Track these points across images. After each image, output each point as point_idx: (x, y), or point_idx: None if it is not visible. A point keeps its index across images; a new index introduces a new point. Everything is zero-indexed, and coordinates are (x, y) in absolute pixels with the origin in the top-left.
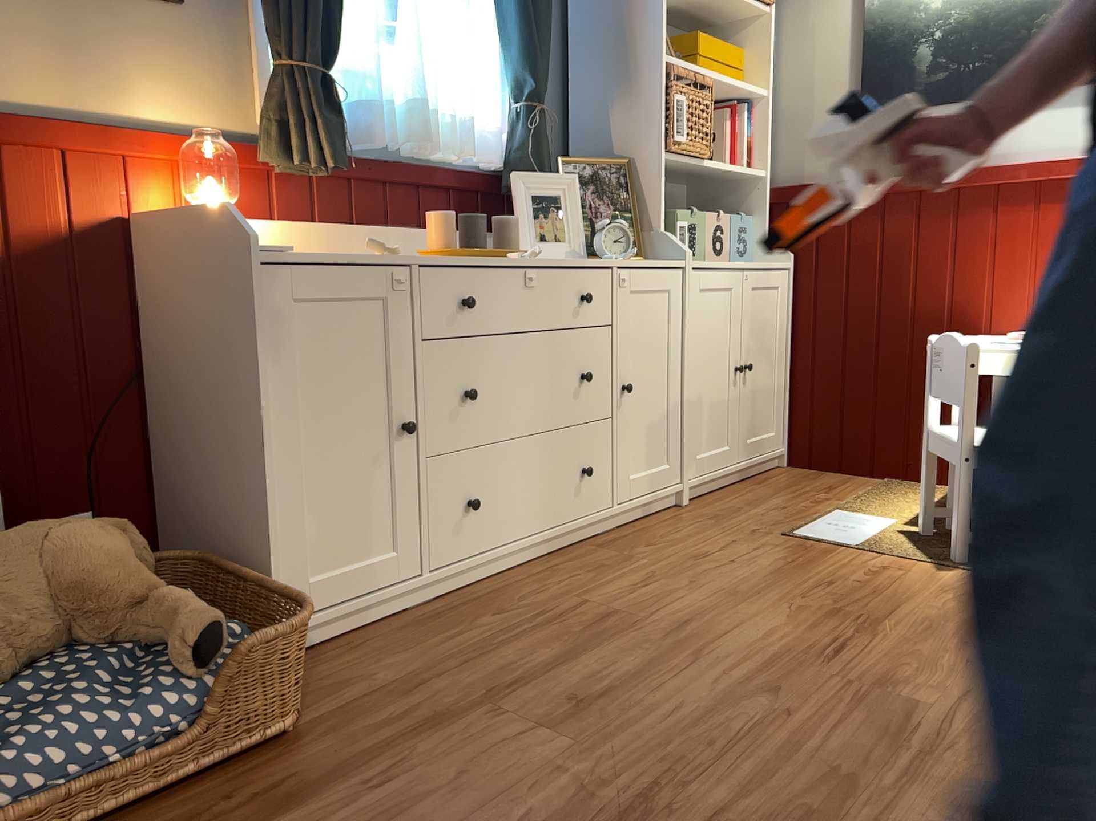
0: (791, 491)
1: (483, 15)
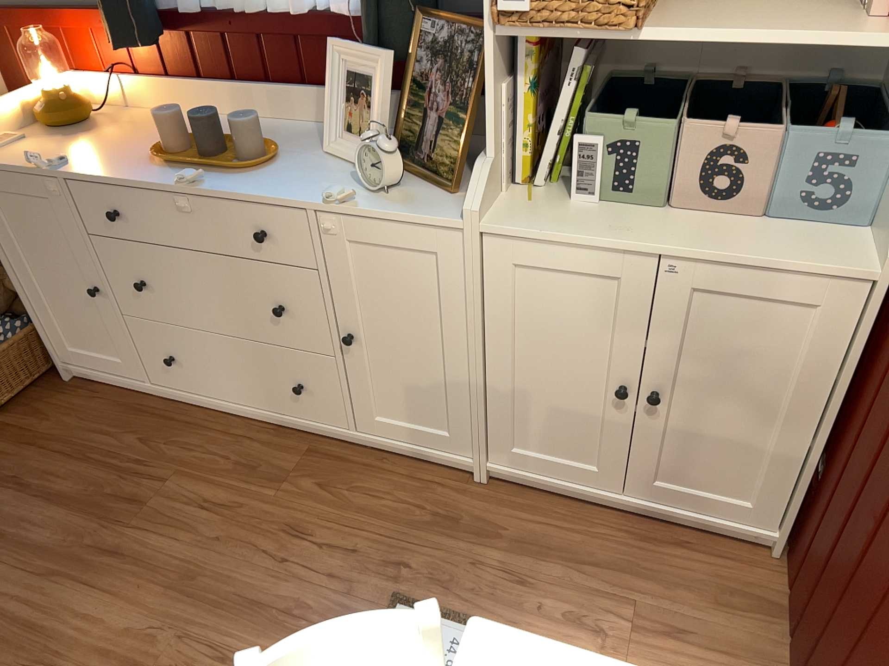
0: (614, 578)
1: None
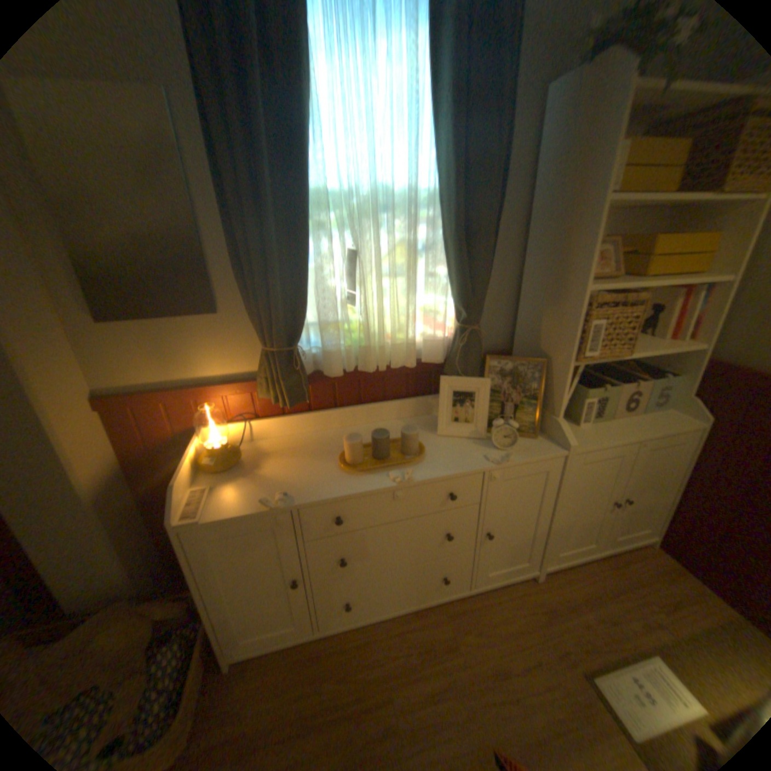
0: (637, 598)
1: (438, 260)
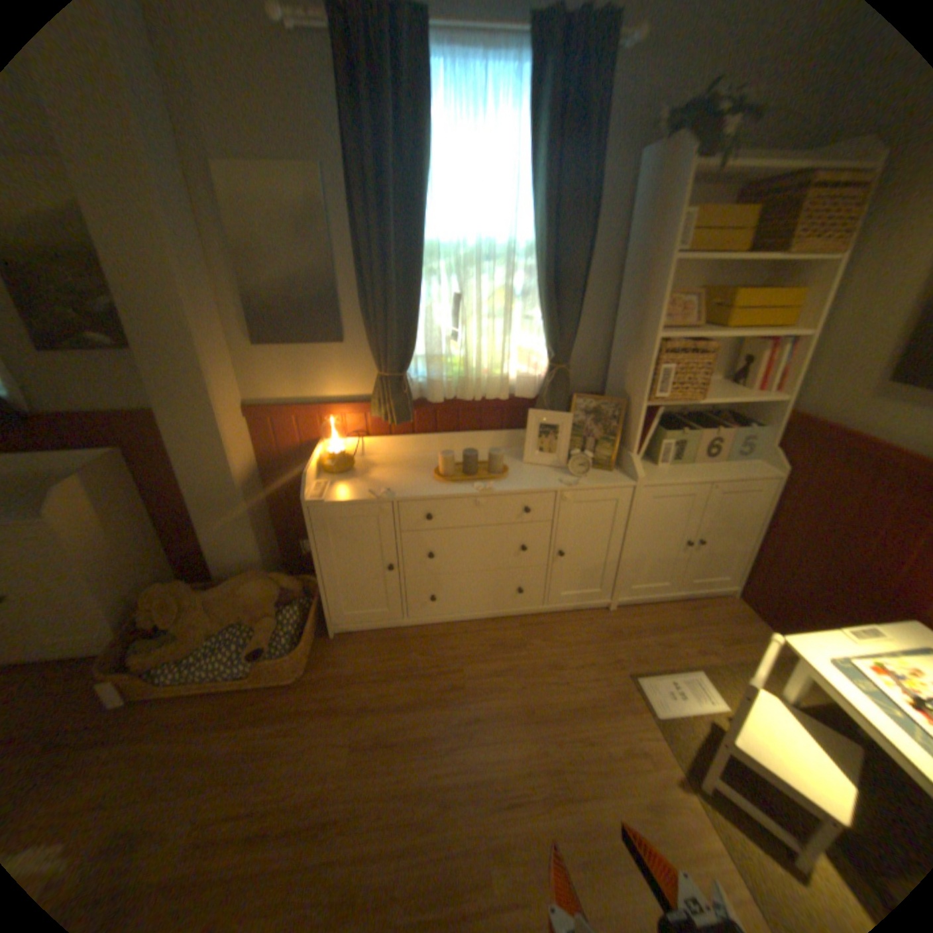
0: (701, 632)
1: (533, 305)
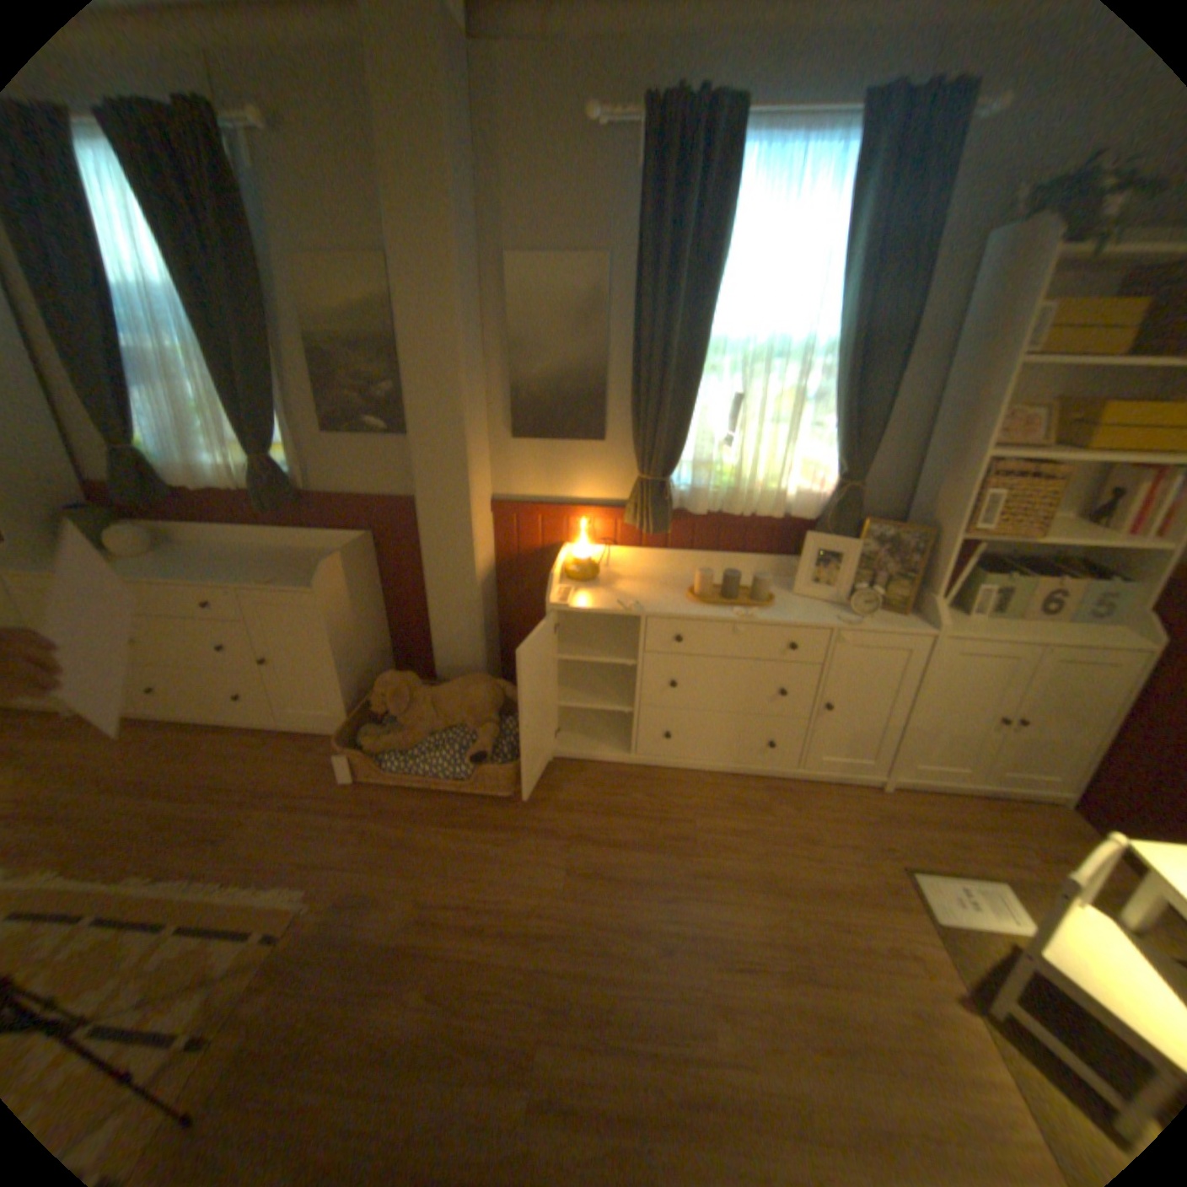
0: (1011, 840)
1: (827, 410)
